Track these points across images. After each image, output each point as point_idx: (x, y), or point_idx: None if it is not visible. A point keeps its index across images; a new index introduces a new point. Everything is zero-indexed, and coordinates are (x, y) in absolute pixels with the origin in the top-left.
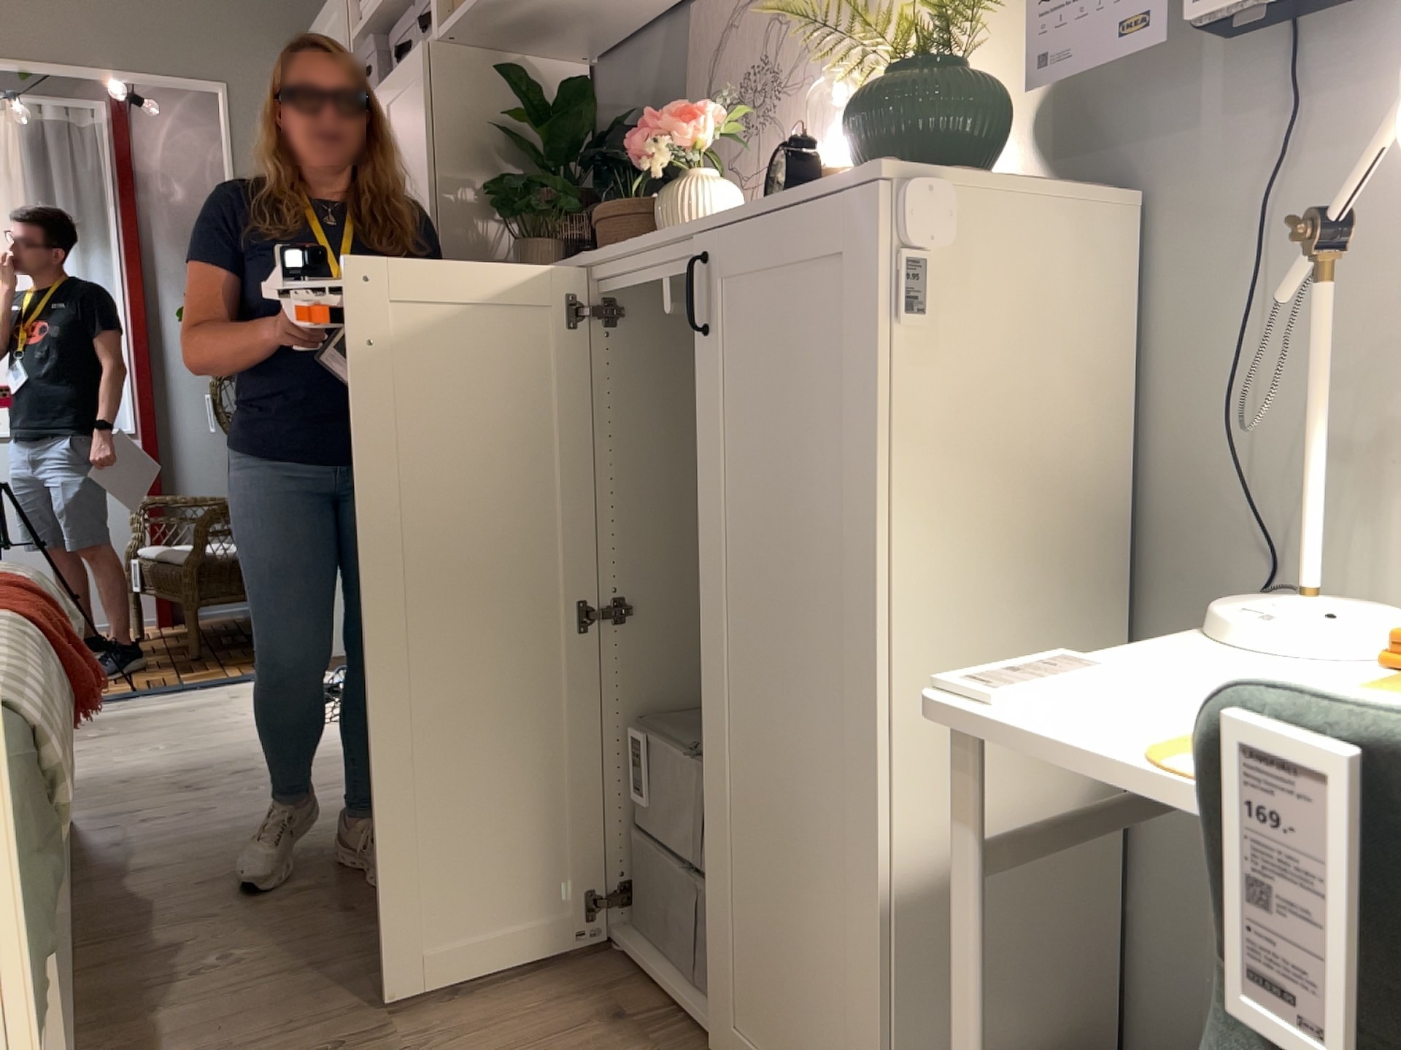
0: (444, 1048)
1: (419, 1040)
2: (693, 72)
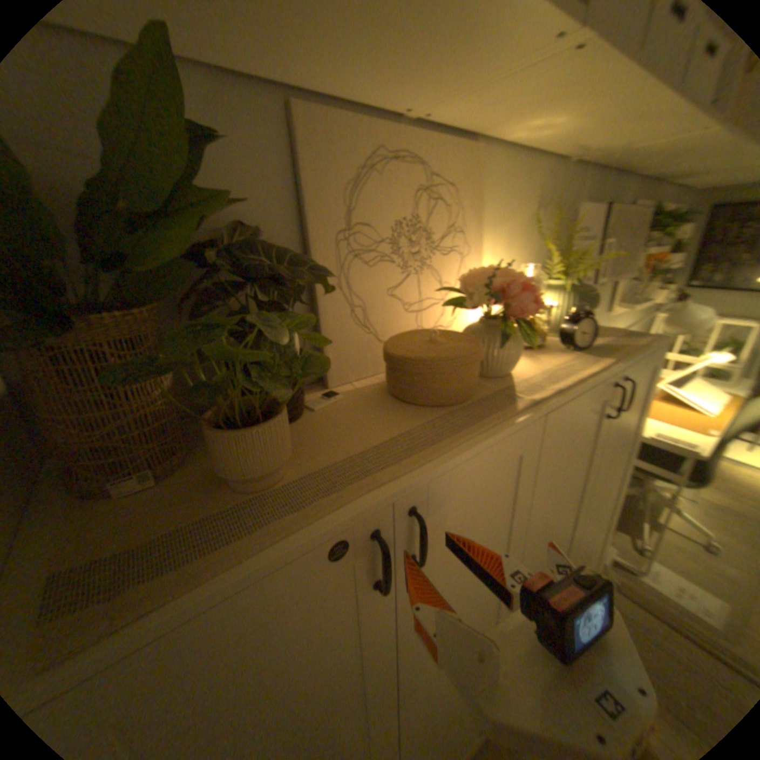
0: None
1: None
2: (308, 183)
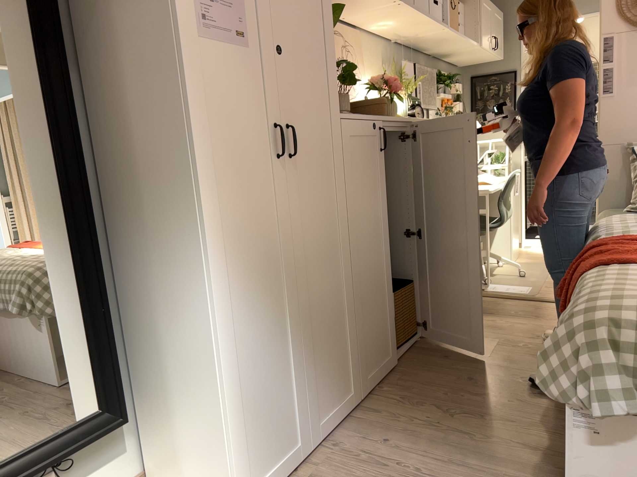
0: (488, 338)
1: (492, 342)
2: None
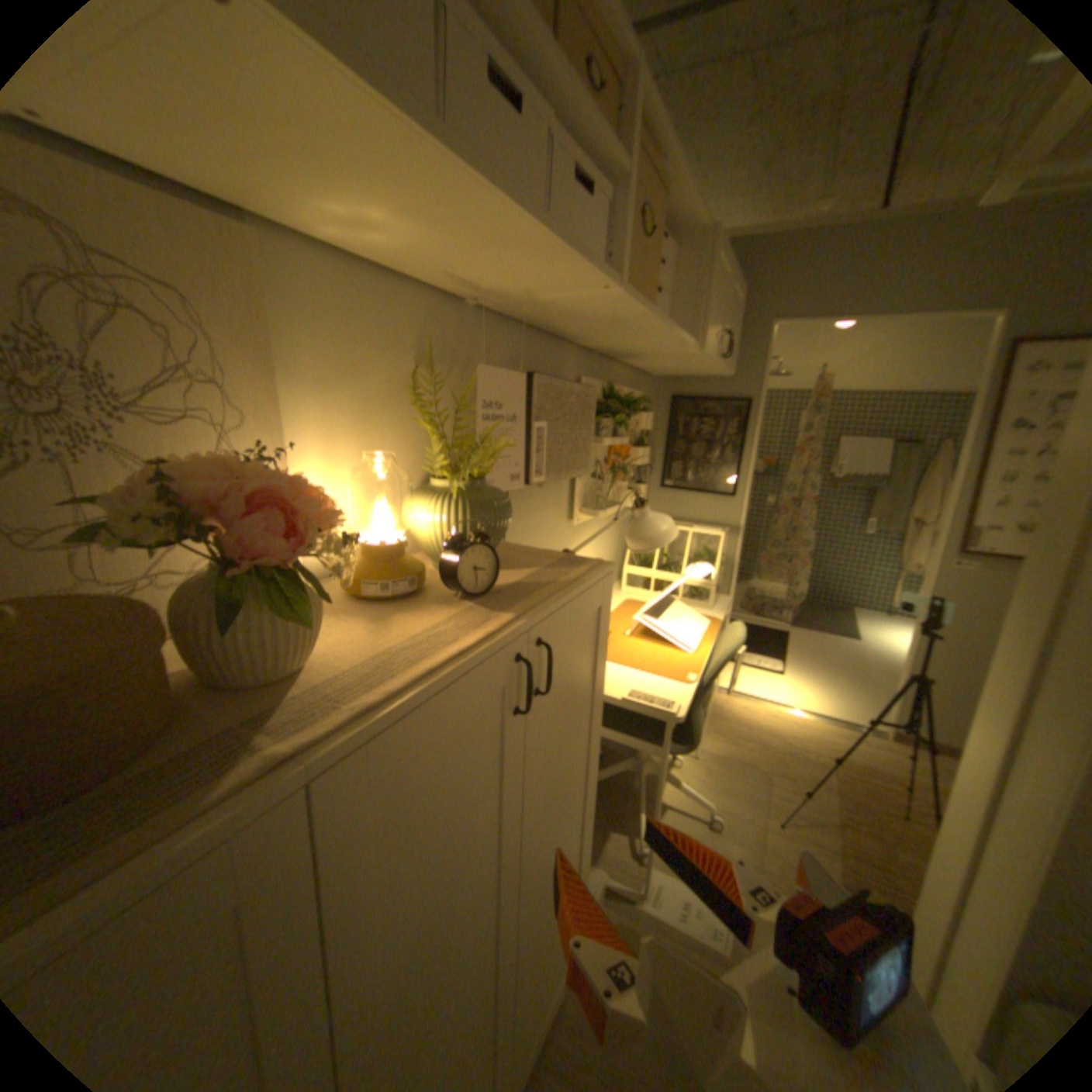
0: None
1: None
2: None
